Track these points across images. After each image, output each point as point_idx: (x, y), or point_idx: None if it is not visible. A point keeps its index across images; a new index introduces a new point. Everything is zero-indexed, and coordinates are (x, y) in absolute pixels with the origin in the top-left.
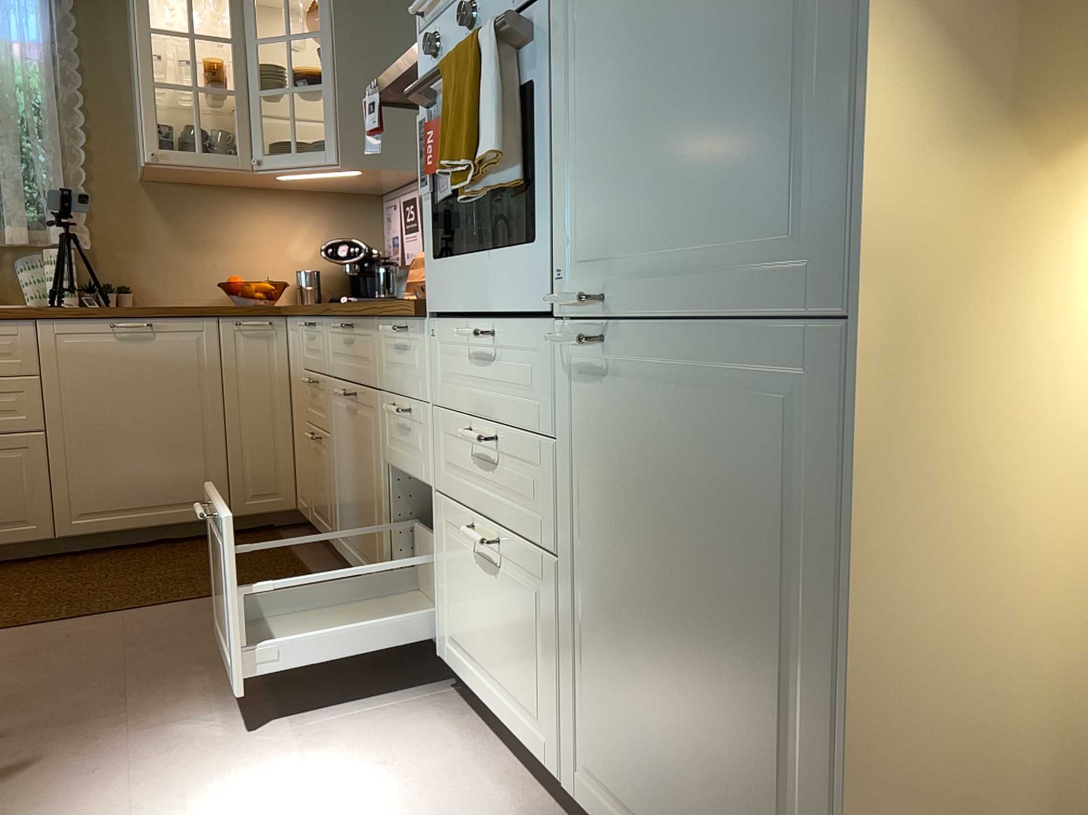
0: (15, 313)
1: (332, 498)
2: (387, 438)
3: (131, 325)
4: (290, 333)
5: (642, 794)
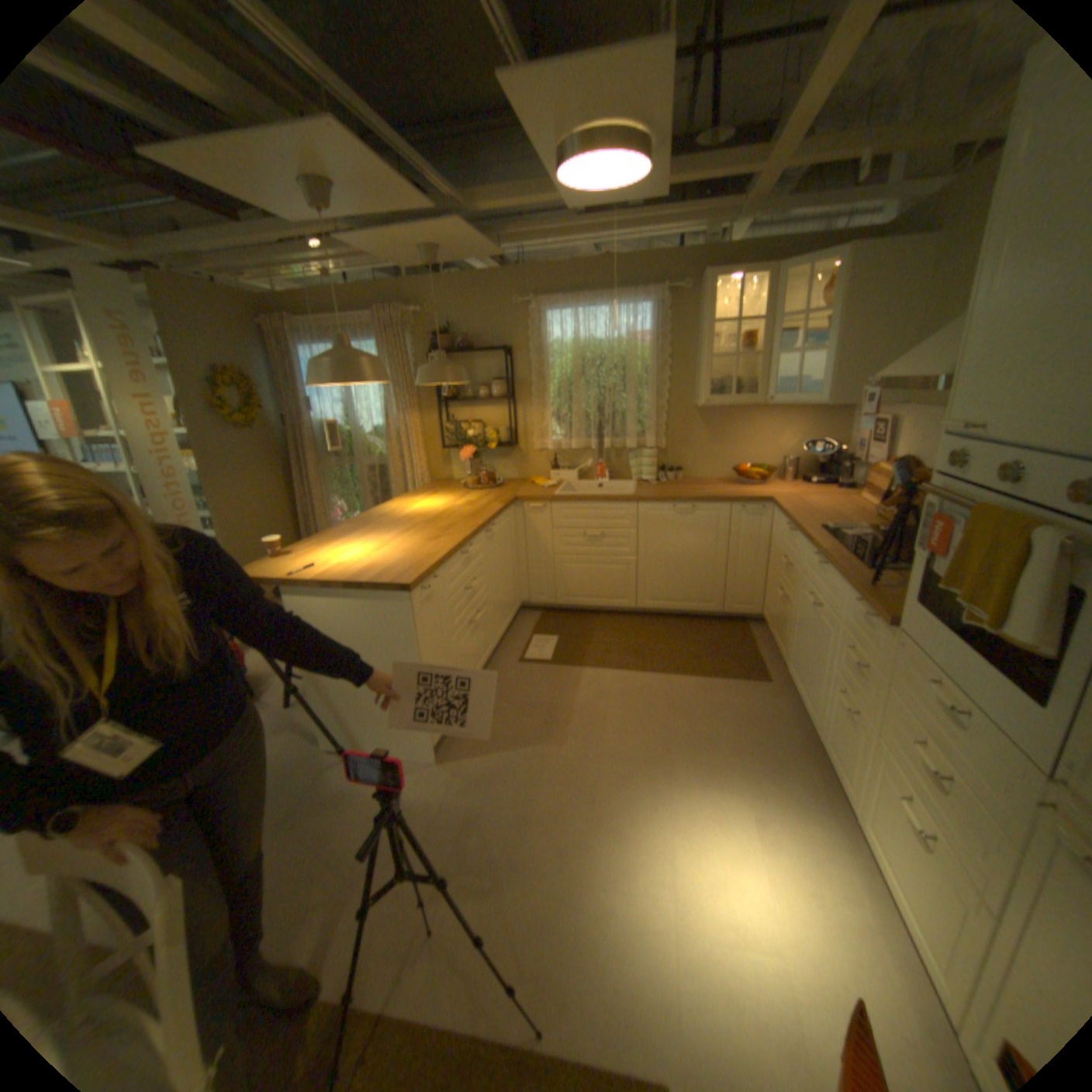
0: (628, 499)
1: (789, 639)
2: (842, 658)
3: (683, 507)
4: (775, 516)
5: None
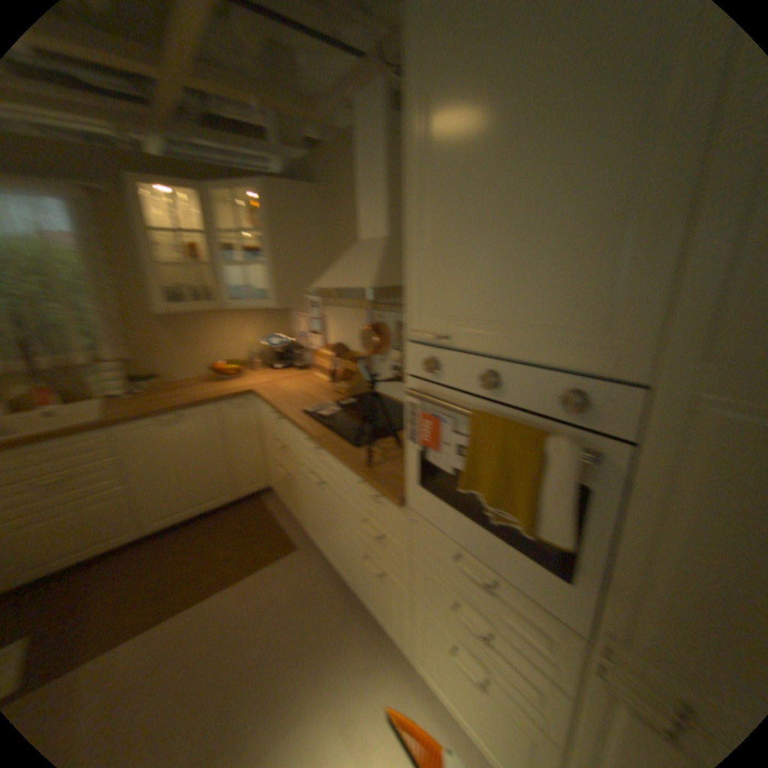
0: (84, 427)
1: (297, 508)
2: (353, 527)
3: (161, 419)
4: (255, 404)
5: None
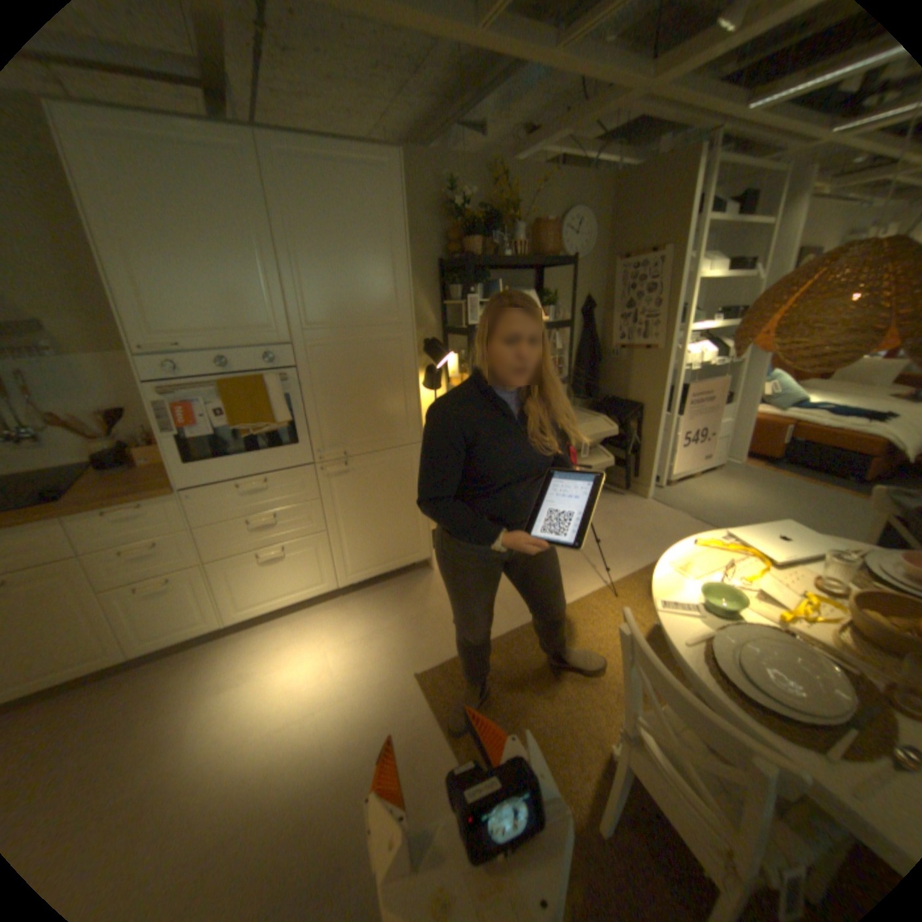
0: None
1: None
2: (101, 577)
3: None
4: None
5: (371, 559)
